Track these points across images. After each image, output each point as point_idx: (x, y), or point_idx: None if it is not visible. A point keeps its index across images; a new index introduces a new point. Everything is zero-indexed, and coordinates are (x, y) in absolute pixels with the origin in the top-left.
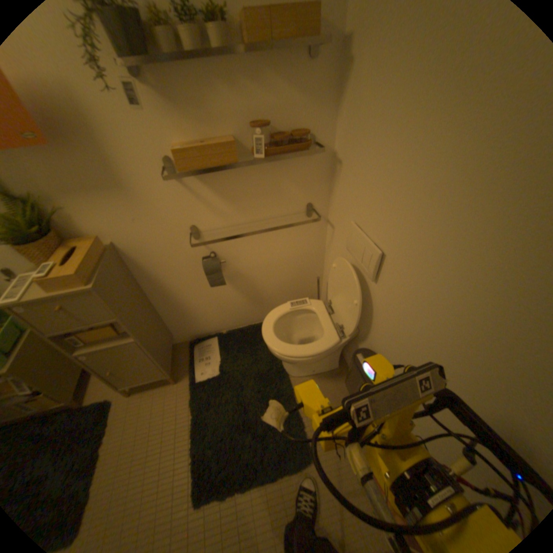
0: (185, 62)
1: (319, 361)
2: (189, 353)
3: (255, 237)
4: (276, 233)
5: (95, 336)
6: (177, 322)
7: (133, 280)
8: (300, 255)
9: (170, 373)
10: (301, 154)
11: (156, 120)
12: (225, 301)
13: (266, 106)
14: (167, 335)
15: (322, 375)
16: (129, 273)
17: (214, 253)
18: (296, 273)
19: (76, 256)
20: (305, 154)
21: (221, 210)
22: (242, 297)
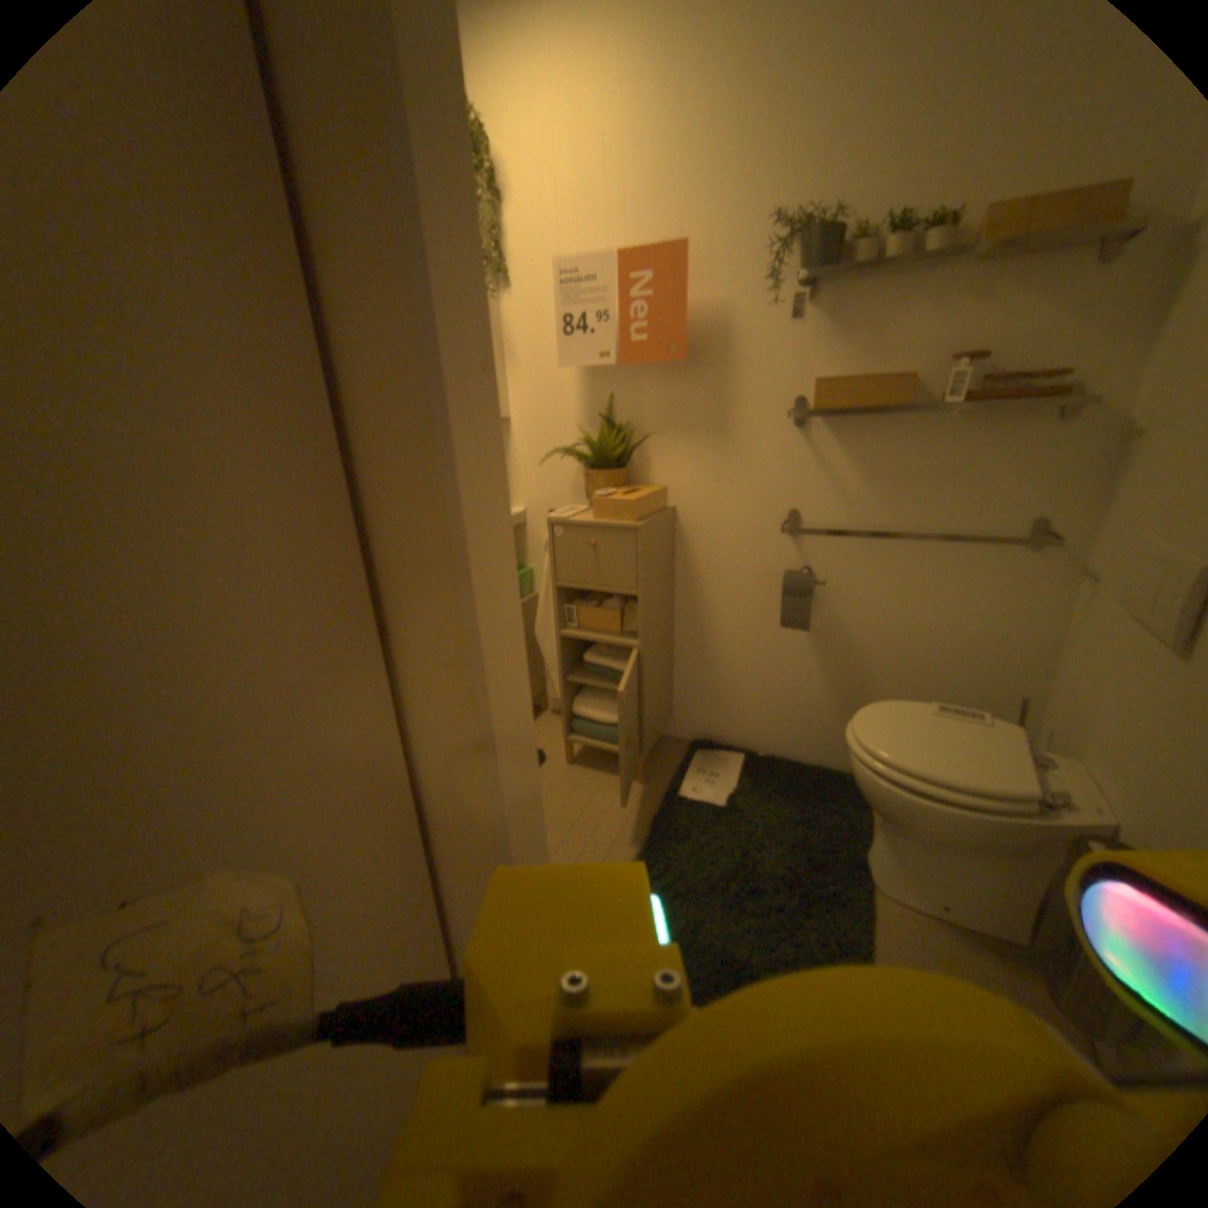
0: (883, 277)
1: (978, 843)
2: (688, 755)
3: (902, 561)
4: (950, 565)
5: (598, 619)
6: (694, 688)
7: (673, 574)
8: (996, 636)
9: (648, 756)
10: (1050, 413)
11: (813, 346)
12: (793, 681)
13: (996, 330)
14: (670, 701)
15: (975, 937)
16: (673, 561)
17: (813, 570)
18: (974, 680)
19: (641, 492)
20: (1062, 415)
21: (856, 492)
22: (831, 687)
